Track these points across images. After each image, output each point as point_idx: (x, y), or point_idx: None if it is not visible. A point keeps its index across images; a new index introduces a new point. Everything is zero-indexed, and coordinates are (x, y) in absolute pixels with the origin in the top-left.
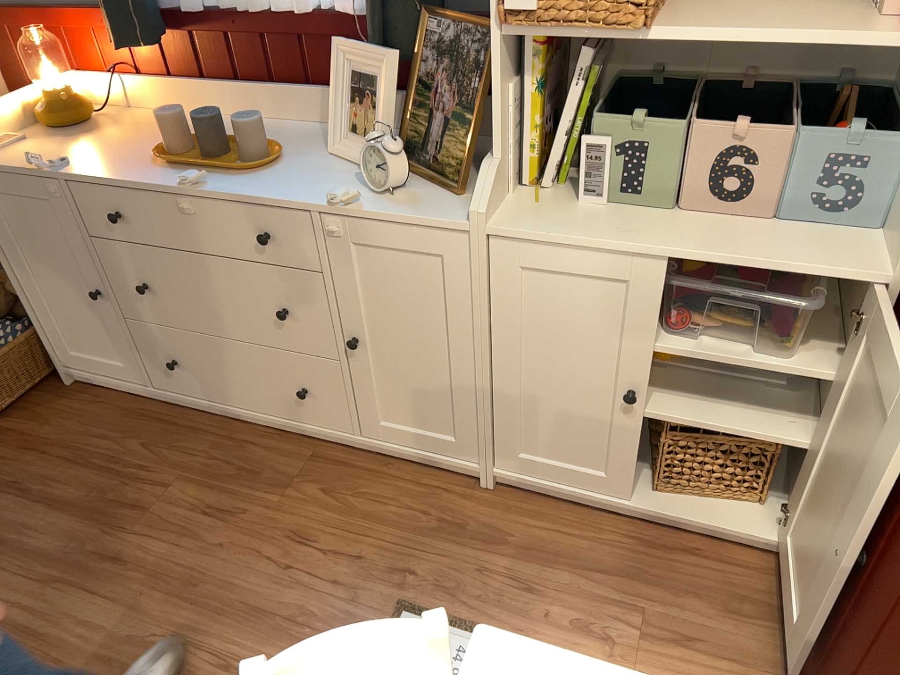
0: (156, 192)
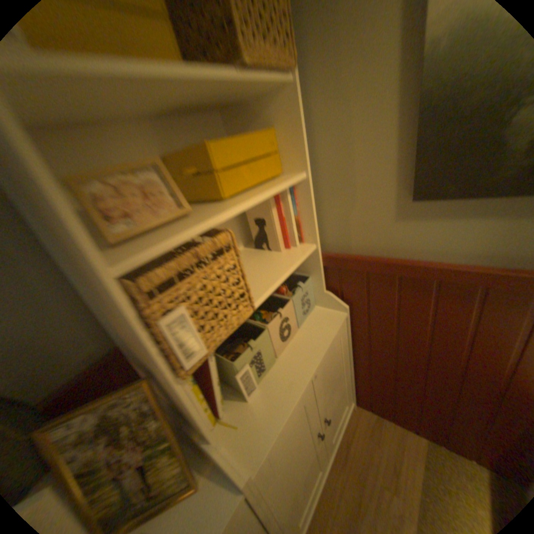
0: None
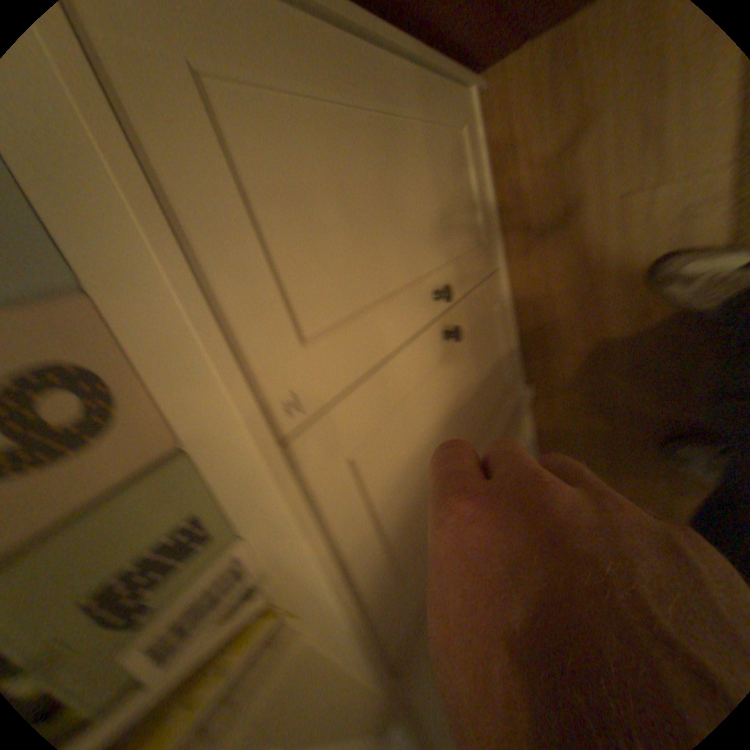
0: None
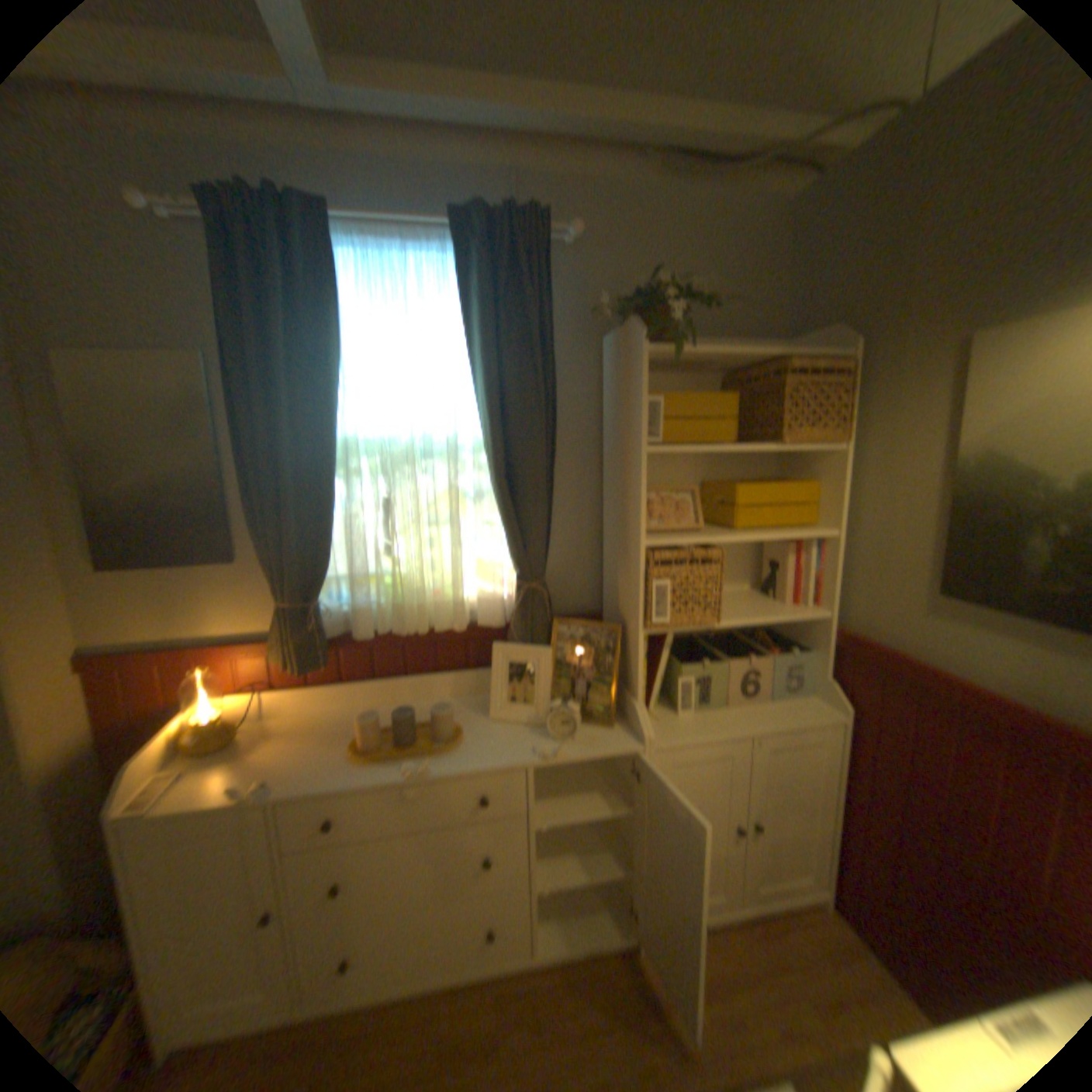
0: (369, 792)
